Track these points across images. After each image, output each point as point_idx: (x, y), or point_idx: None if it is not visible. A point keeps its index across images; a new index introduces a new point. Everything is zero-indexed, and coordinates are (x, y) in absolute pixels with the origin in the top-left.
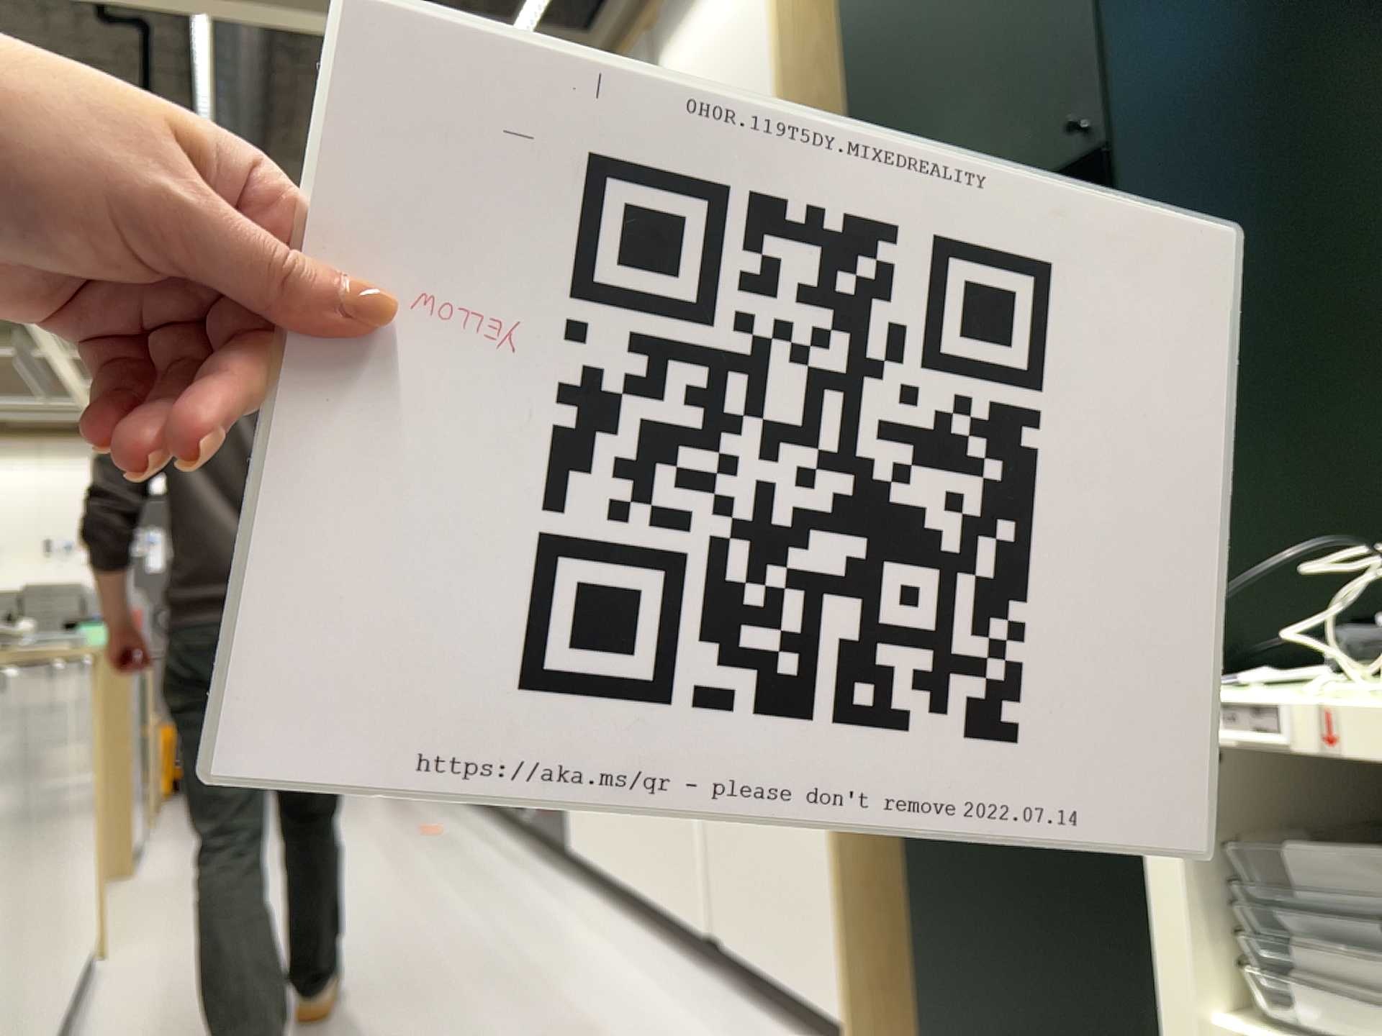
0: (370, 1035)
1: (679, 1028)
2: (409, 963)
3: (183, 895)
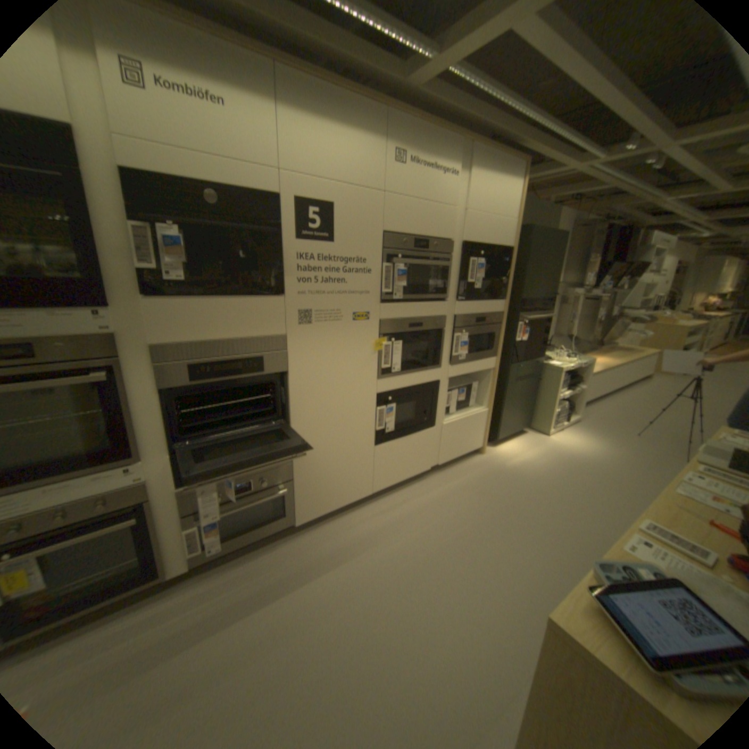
0: (504, 549)
1: (465, 480)
2: (433, 566)
3: None
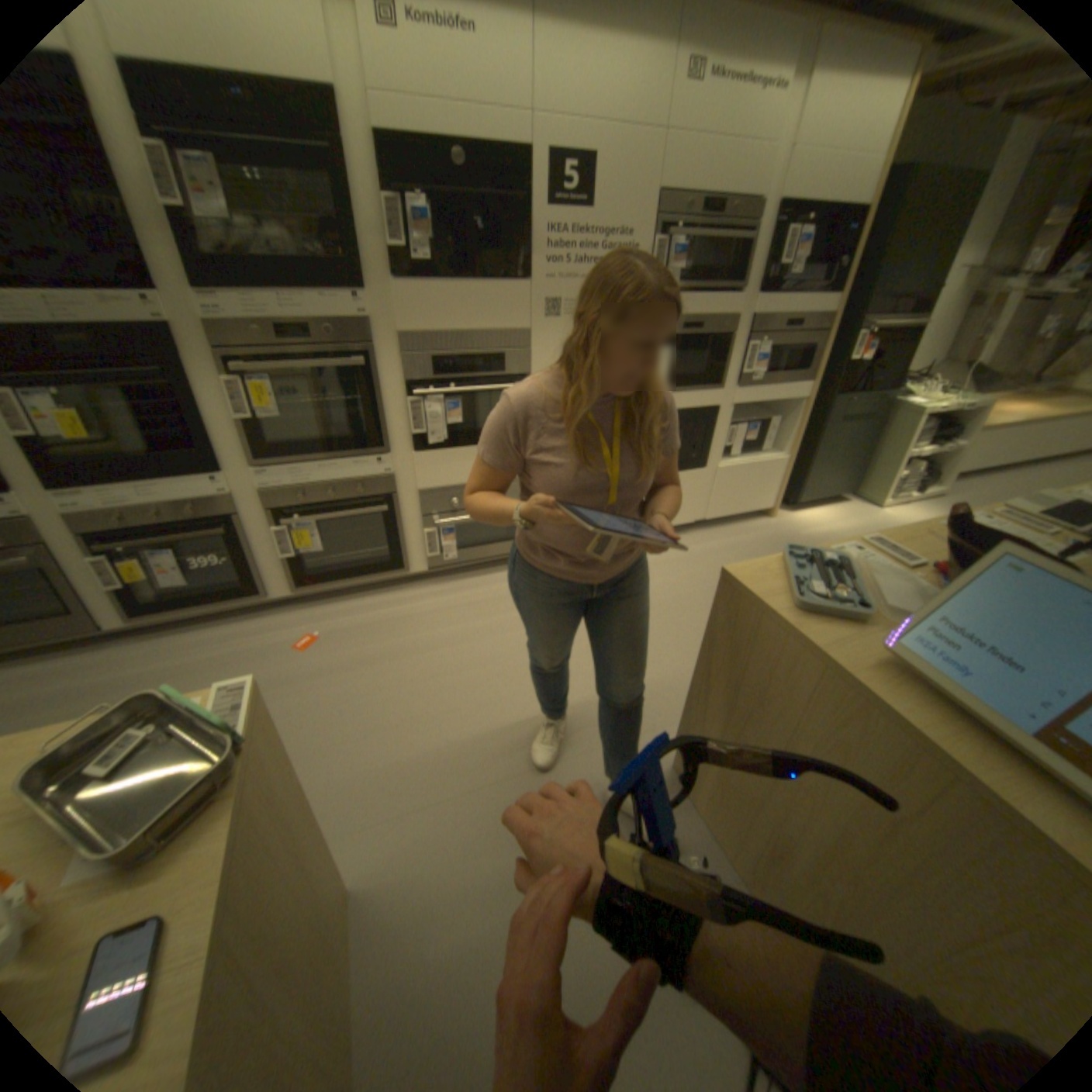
0: None
1: (736, 541)
2: (669, 609)
3: (454, 791)
